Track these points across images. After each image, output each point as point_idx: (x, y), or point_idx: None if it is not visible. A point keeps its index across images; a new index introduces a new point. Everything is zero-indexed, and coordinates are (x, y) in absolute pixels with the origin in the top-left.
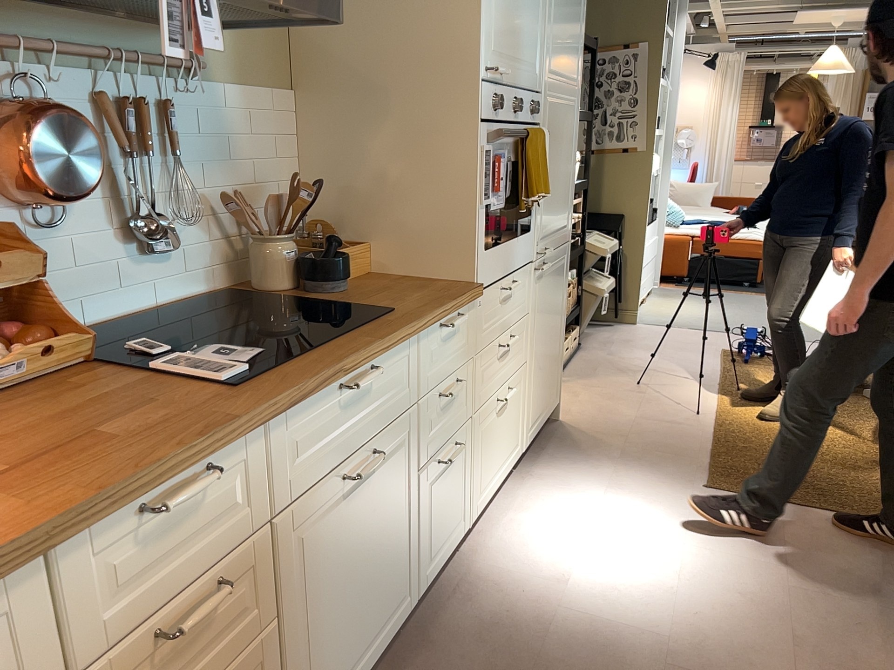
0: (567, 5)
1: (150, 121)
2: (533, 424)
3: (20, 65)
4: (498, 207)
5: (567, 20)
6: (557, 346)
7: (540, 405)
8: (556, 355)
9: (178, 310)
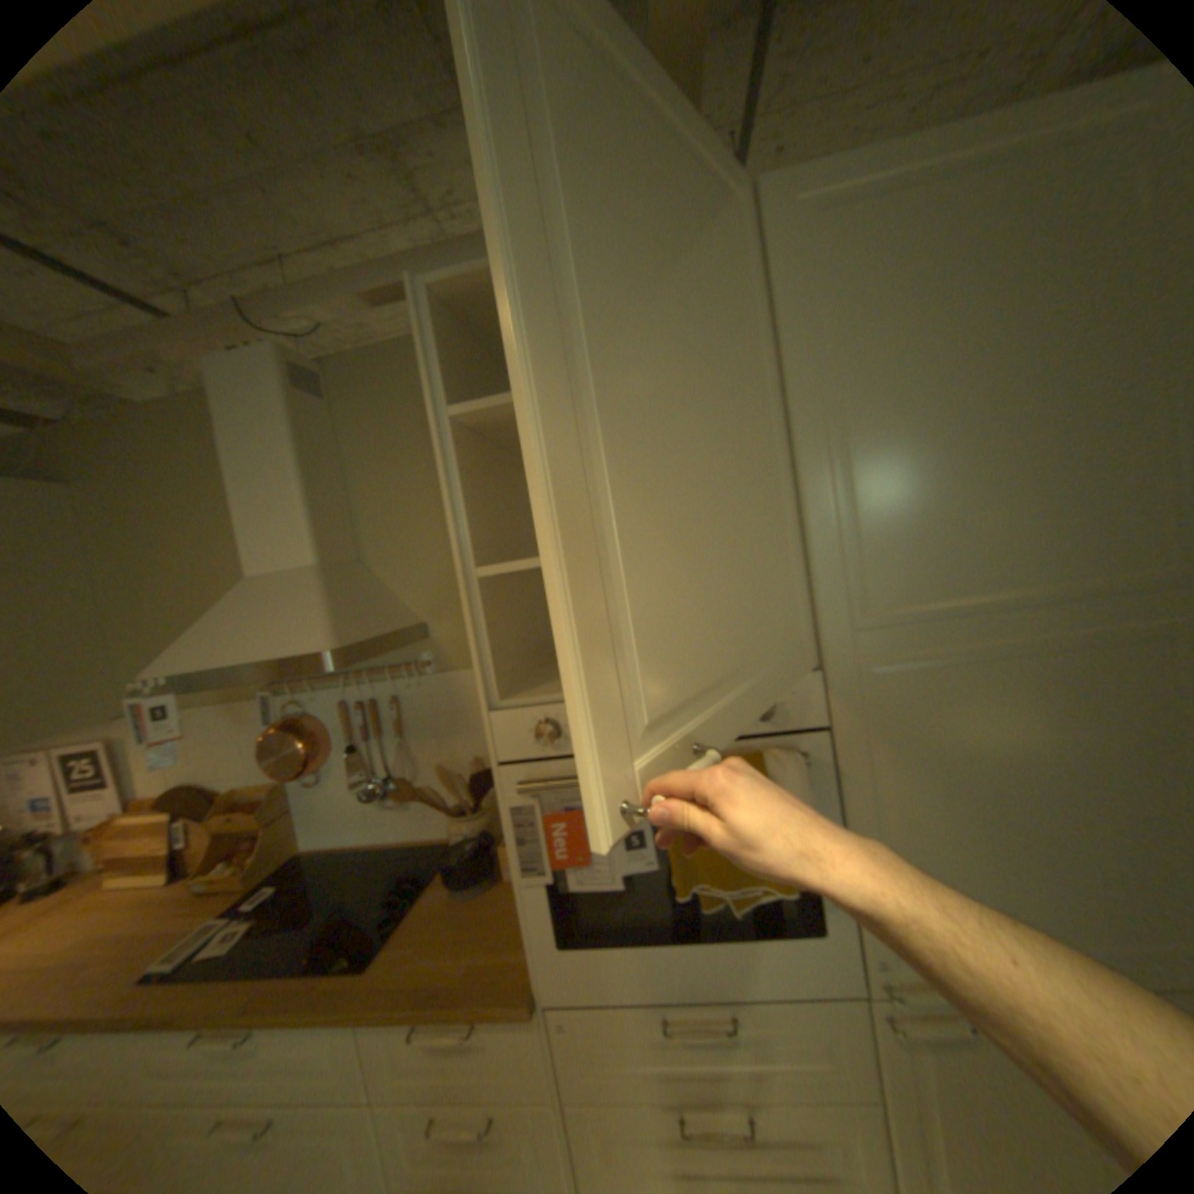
0: (977, 433)
1: (380, 713)
2: None
3: (290, 697)
4: (592, 888)
5: (981, 466)
6: None
7: None
8: None
9: (399, 854)
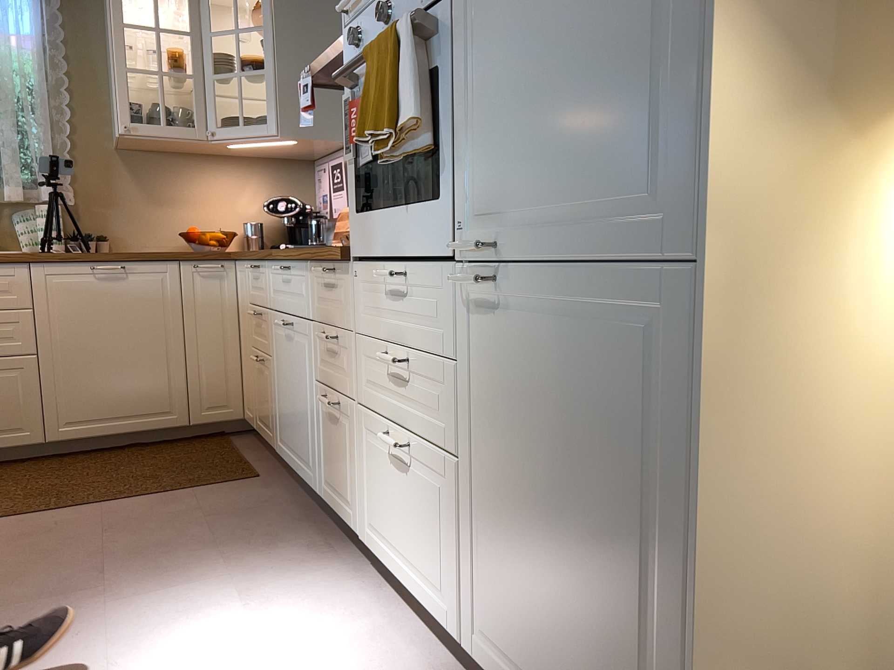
0: None
1: None
2: (497, 649)
3: None
4: (367, 160)
5: None
6: (623, 604)
7: (527, 652)
8: (624, 636)
9: None
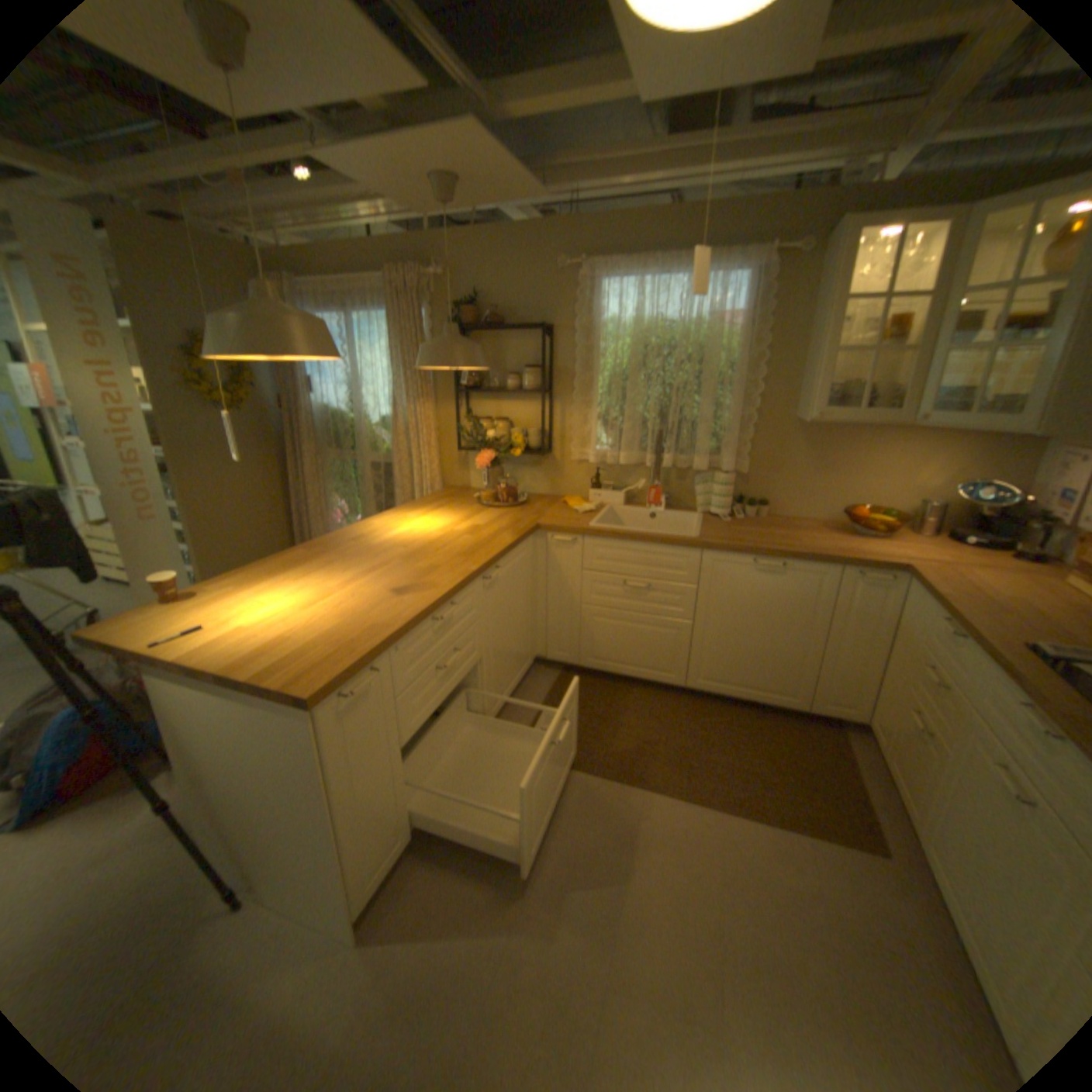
0: None
1: None
2: None
3: None
4: None
5: None
6: None
7: None
8: None
9: None
